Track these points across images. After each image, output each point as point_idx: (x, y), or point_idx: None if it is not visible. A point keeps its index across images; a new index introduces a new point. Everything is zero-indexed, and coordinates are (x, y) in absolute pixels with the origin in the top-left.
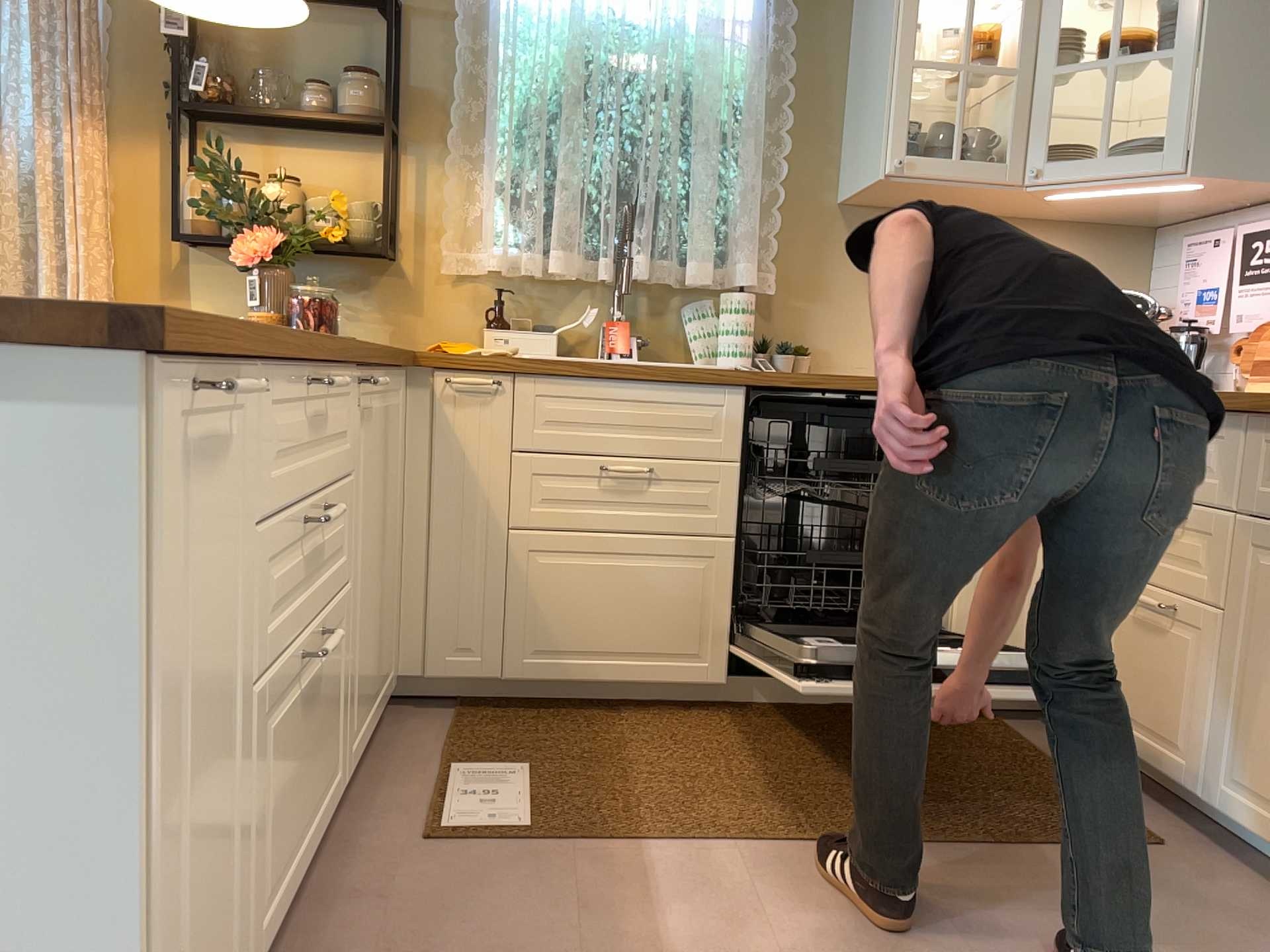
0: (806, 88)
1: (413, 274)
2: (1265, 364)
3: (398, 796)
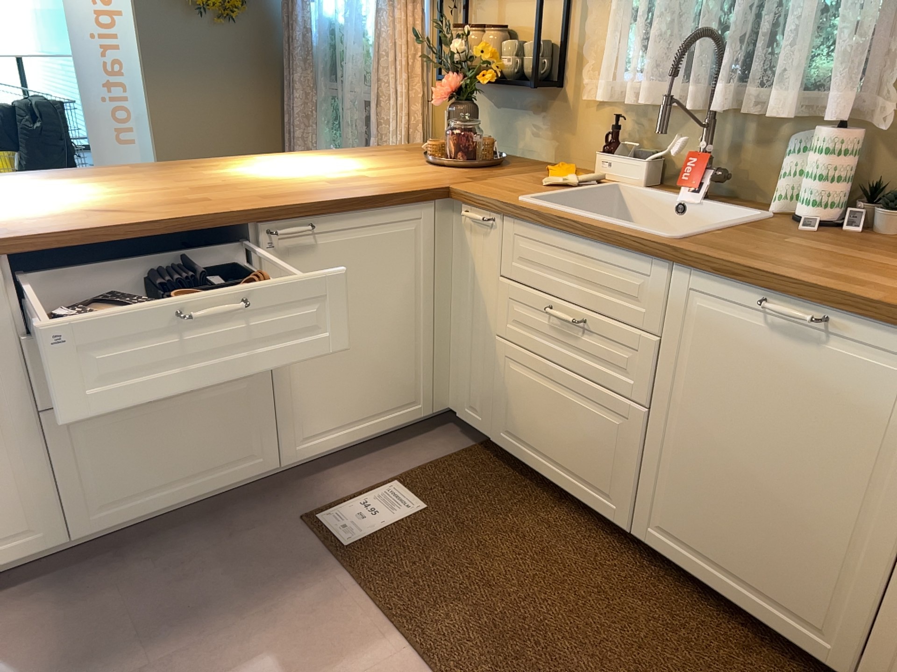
0: None
1: (570, 100)
2: None
3: (345, 484)
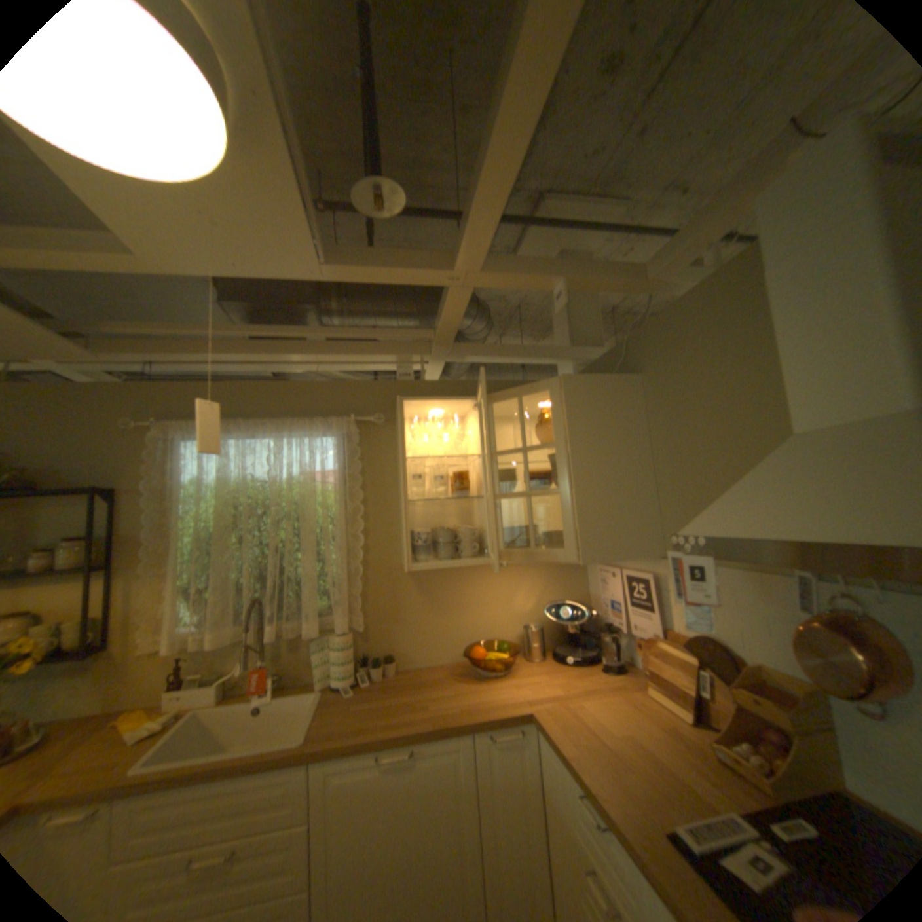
0: (375, 501)
1: (120, 655)
2: (655, 677)
3: None
